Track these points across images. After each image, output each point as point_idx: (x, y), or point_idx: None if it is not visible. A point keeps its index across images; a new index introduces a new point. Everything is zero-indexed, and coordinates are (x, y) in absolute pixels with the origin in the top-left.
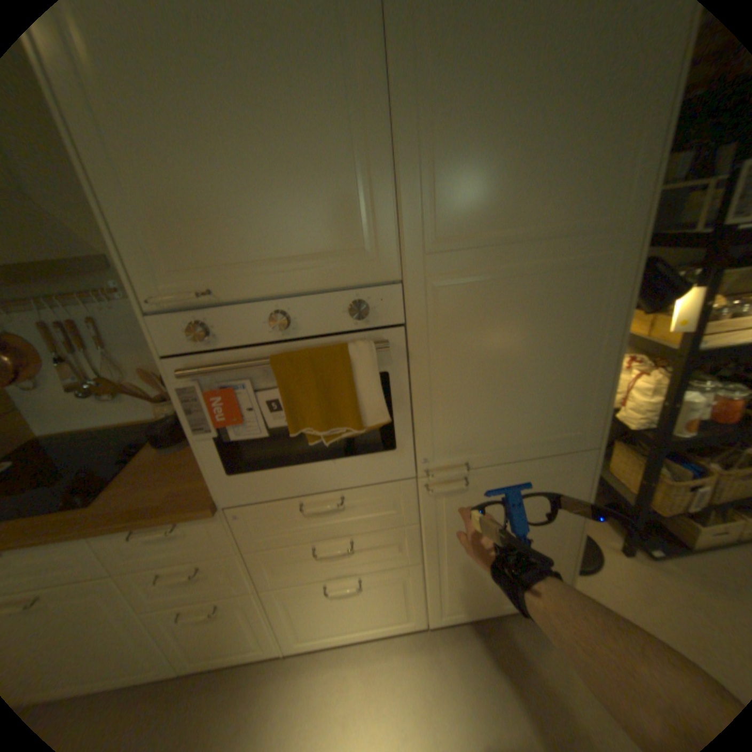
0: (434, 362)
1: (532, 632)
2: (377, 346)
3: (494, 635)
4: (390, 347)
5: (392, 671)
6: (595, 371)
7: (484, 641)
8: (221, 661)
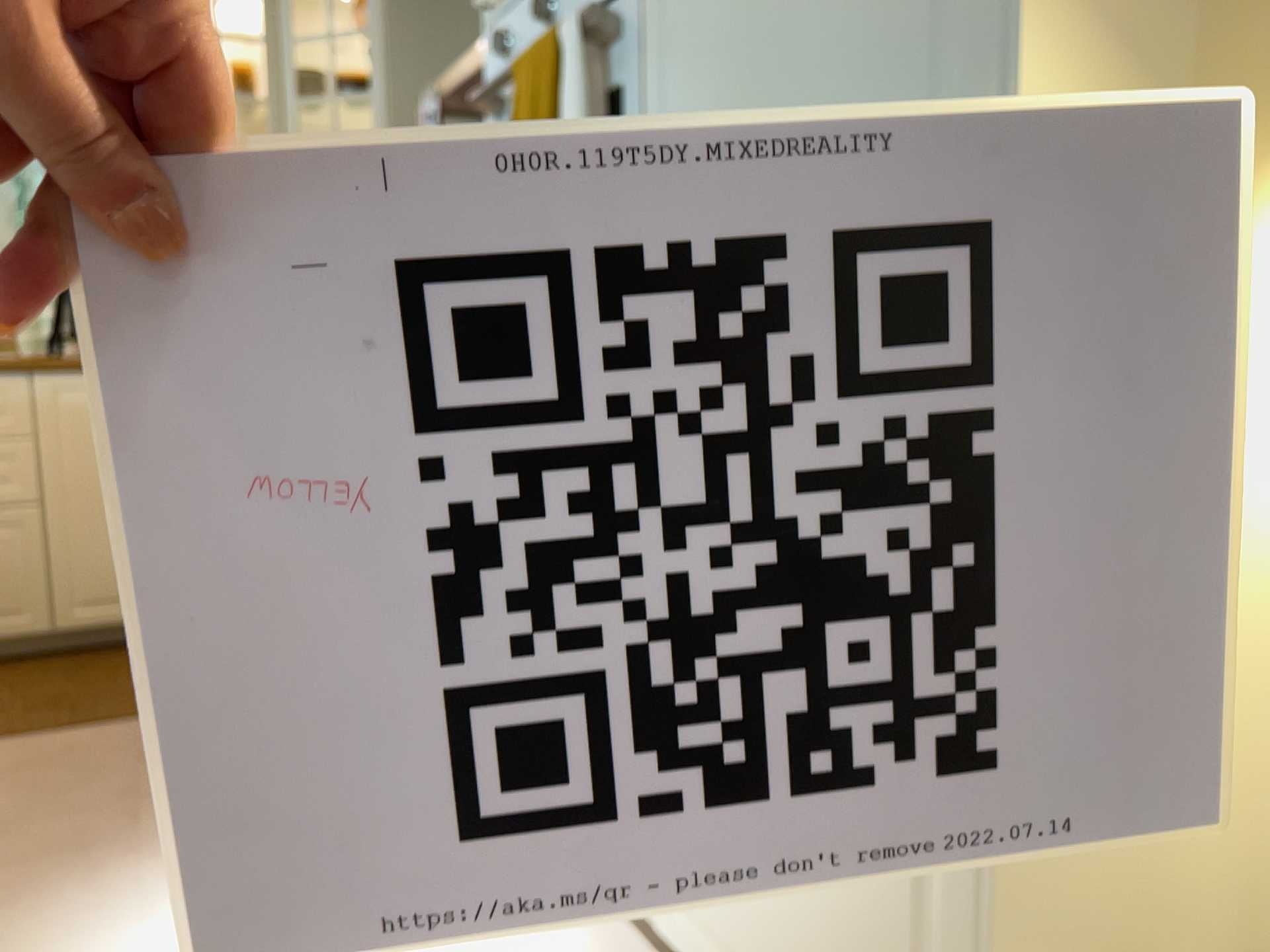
0: (679, 51)
1: None
2: (586, 12)
3: None
4: (610, 16)
5: None
6: (979, 18)
7: None
8: None
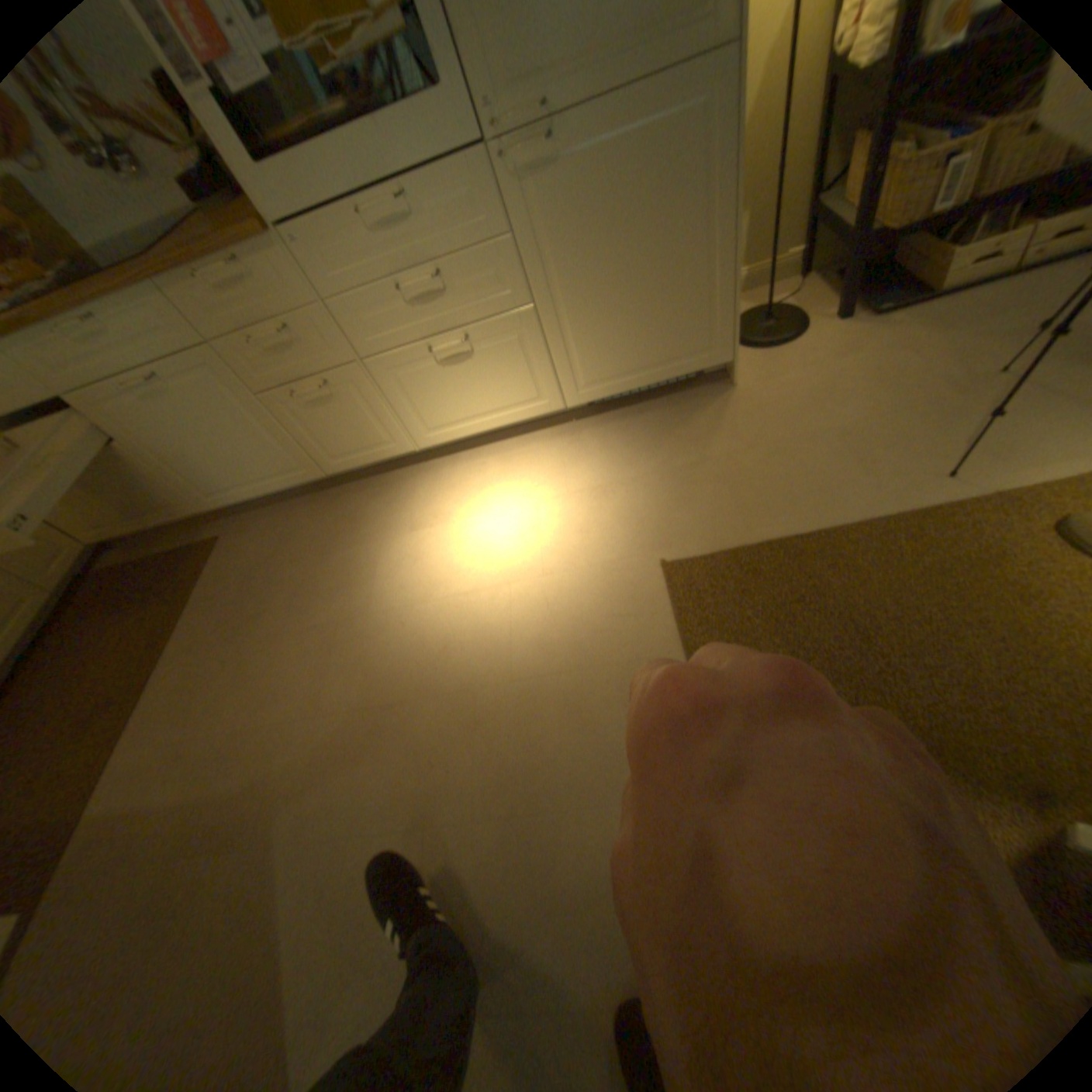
0: None
1: (691, 403)
2: None
3: (647, 412)
4: None
5: (532, 453)
6: None
7: (634, 417)
8: (362, 459)
